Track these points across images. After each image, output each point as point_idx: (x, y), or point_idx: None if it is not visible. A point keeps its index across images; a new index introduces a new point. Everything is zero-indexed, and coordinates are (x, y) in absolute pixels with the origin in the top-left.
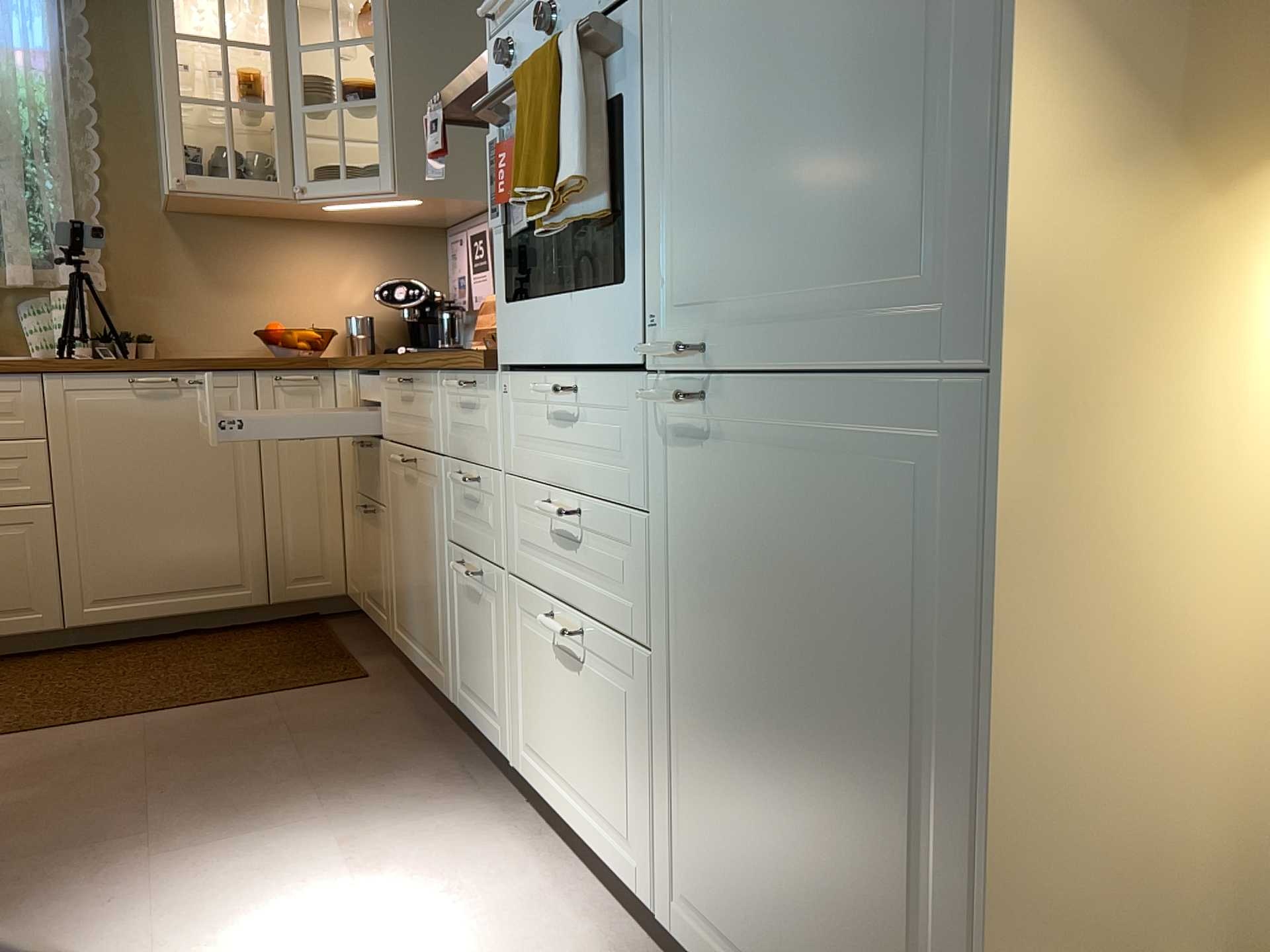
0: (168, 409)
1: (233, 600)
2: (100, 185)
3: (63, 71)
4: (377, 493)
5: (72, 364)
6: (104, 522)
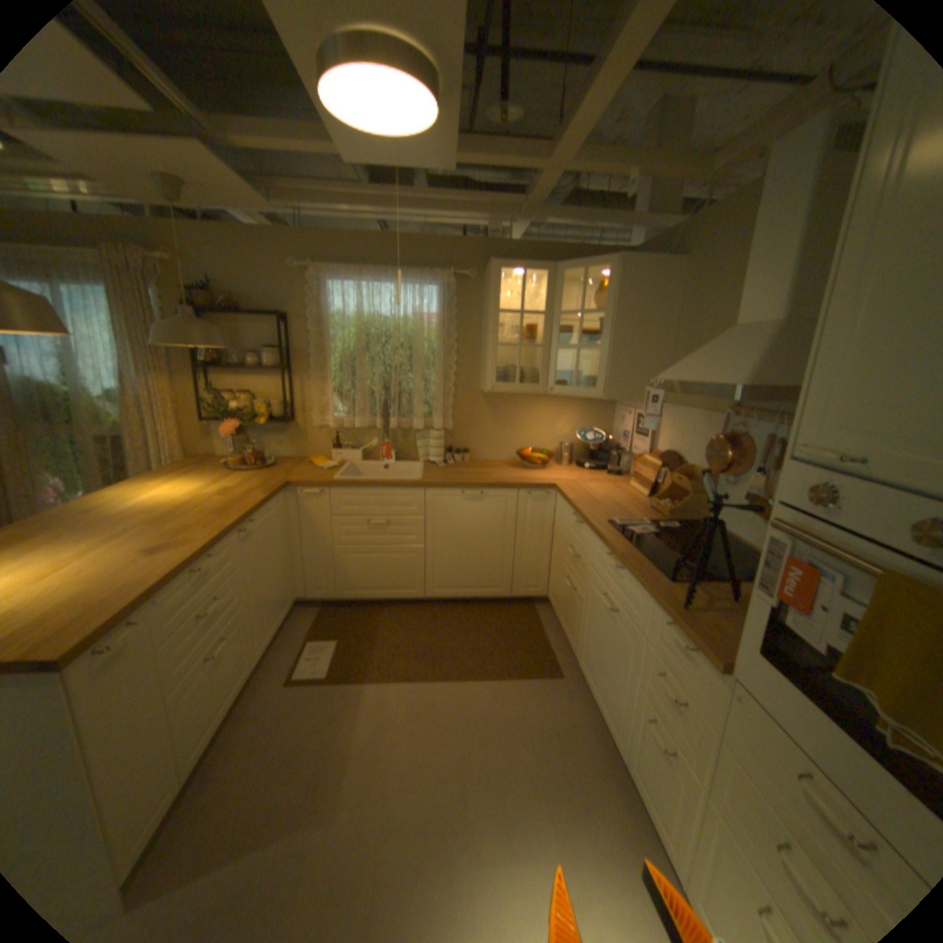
0: (477, 505)
1: (495, 593)
2: (454, 380)
3: (443, 324)
4: (579, 584)
5: (438, 484)
6: (444, 554)
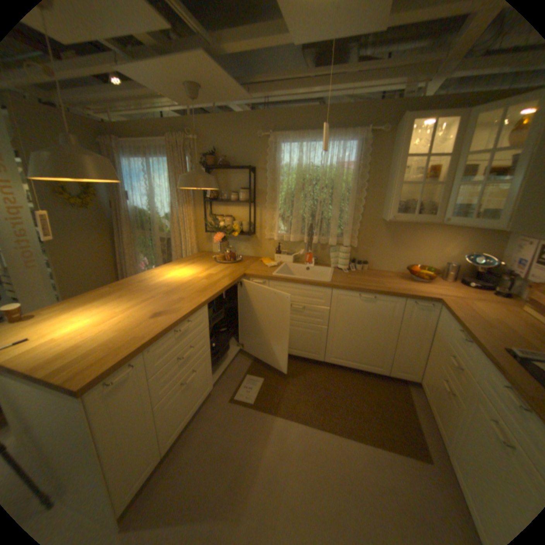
0: (371, 306)
1: (377, 371)
2: (362, 211)
3: (359, 169)
4: (461, 394)
5: (342, 287)
6: (341, 336)
